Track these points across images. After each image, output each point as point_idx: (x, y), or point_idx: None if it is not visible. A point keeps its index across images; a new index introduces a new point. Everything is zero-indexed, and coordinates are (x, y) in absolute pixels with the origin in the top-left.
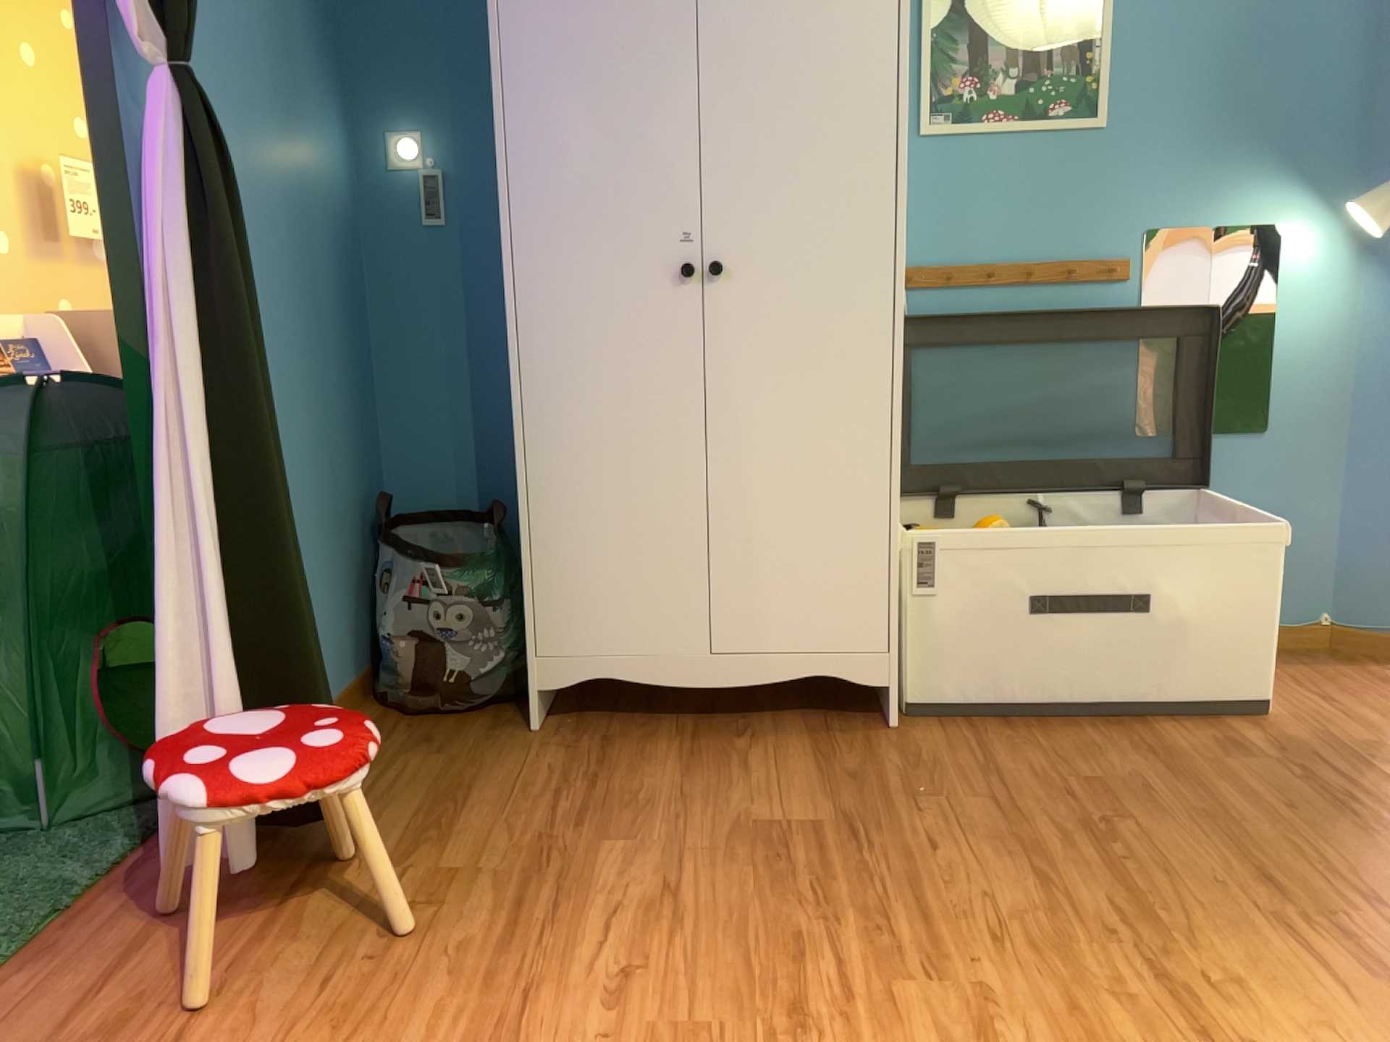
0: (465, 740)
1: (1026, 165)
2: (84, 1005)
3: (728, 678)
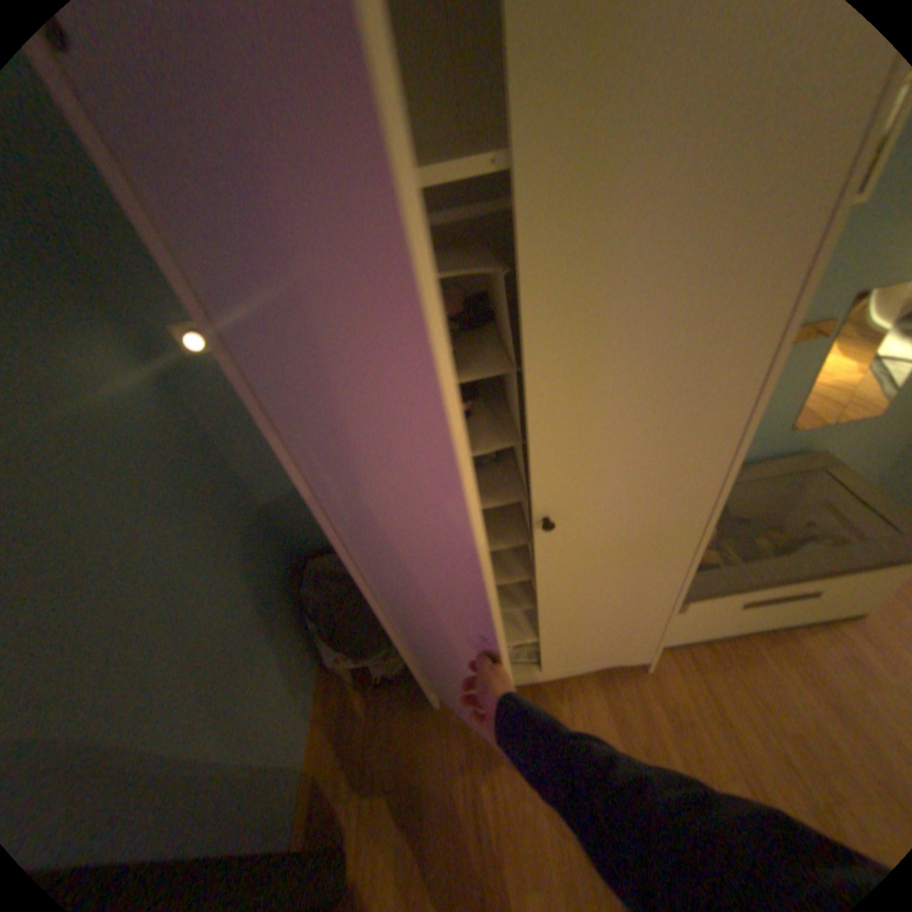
0: (398, 729)
1: None
2: None
3: (550, 676)
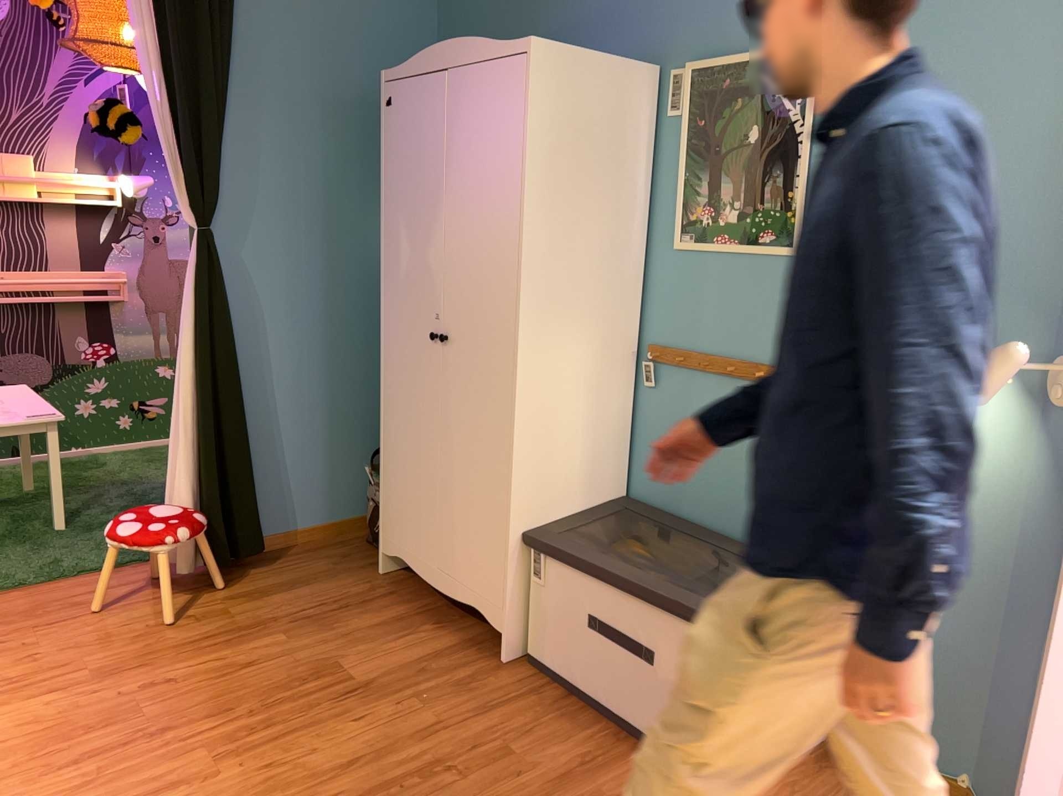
0: (351, 564)
1: (741, 280)
2: (87, 595)
3: (441, 586)
